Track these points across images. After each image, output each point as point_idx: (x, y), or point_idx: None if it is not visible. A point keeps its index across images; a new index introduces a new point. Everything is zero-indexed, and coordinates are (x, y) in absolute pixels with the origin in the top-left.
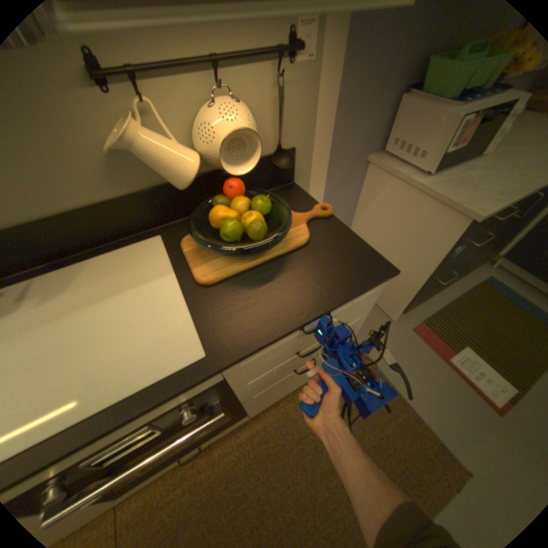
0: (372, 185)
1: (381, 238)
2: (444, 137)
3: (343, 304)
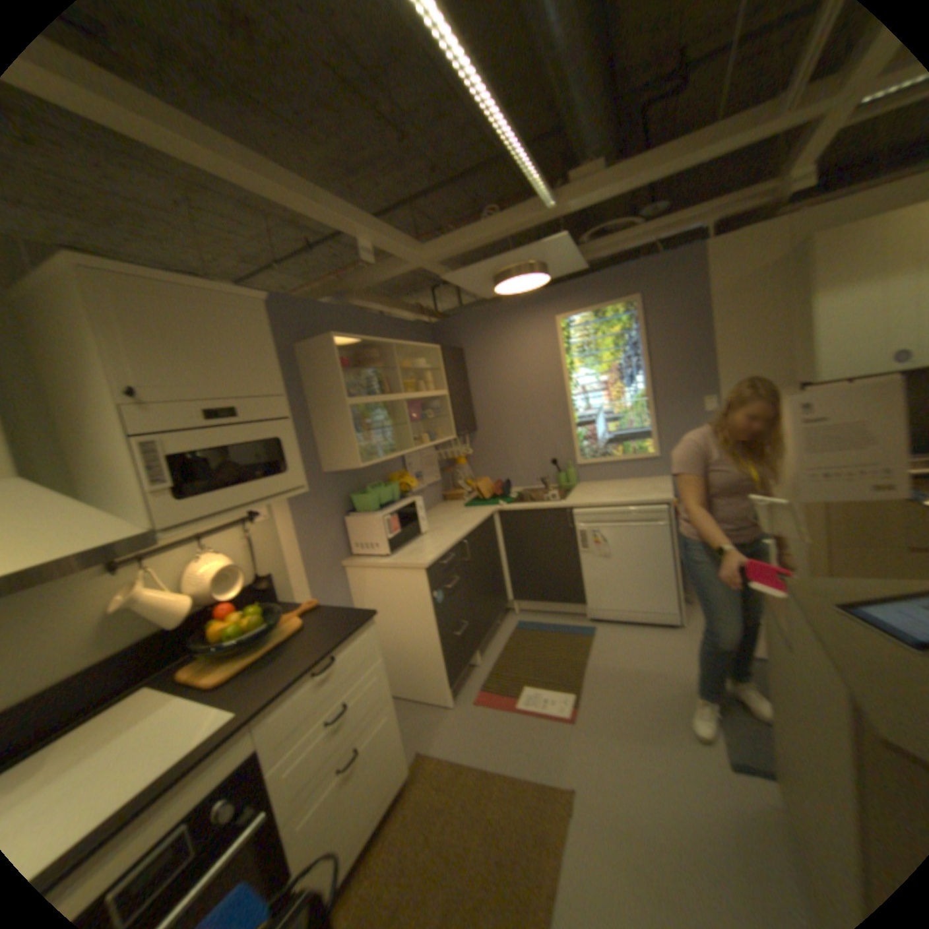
0: (358, 585)
1: (389, 625)
2: (383, 533)
3: (341, 646)
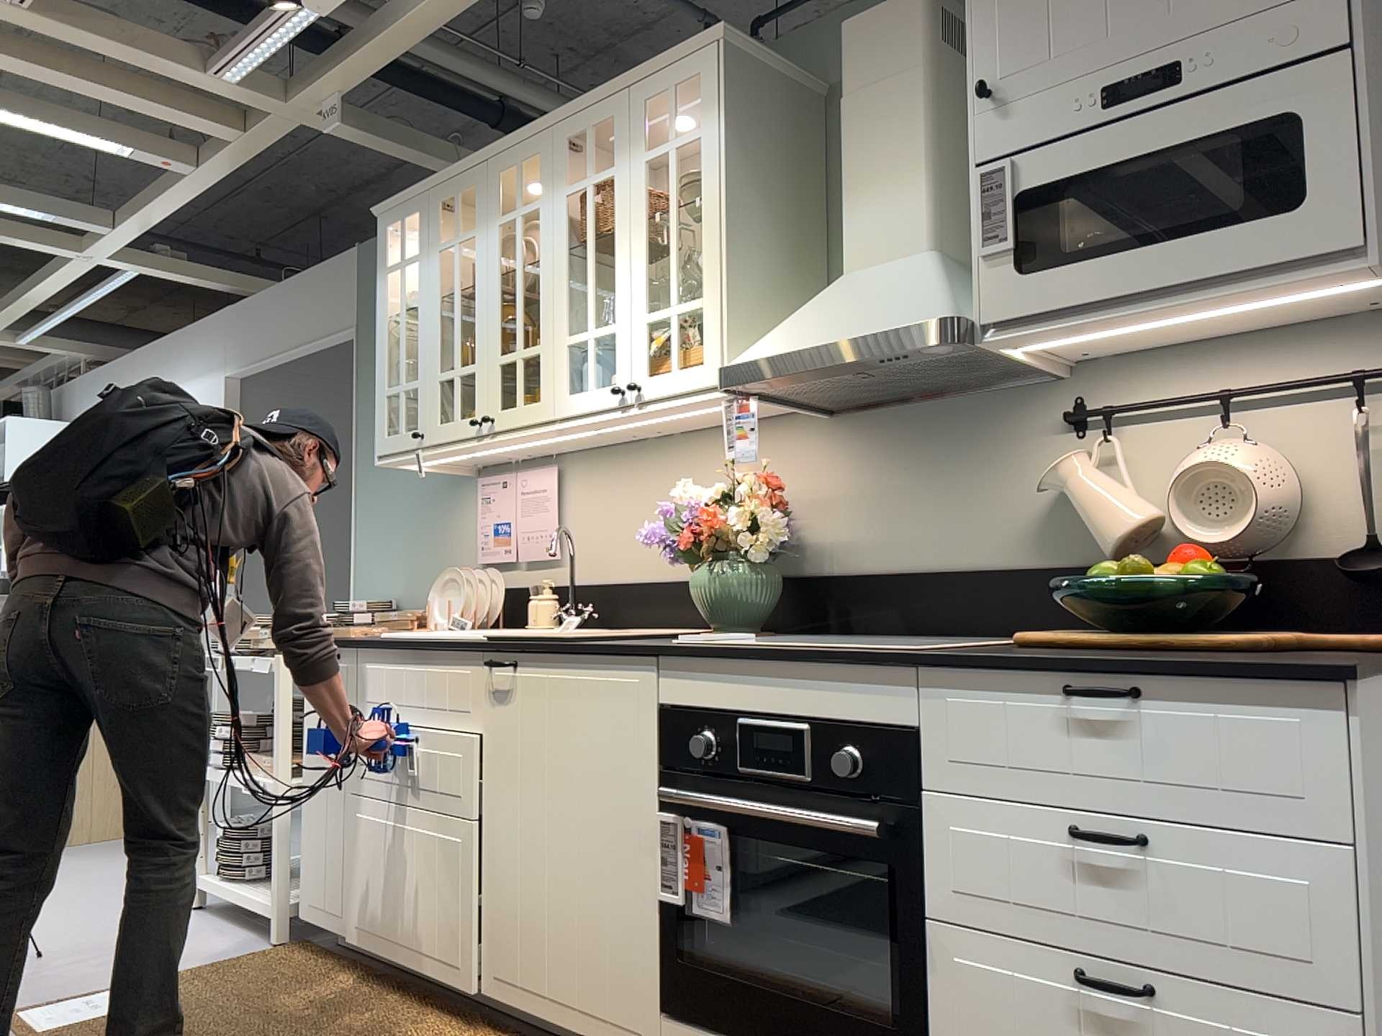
0: None
1: None
2: None
3: (1164, 671)
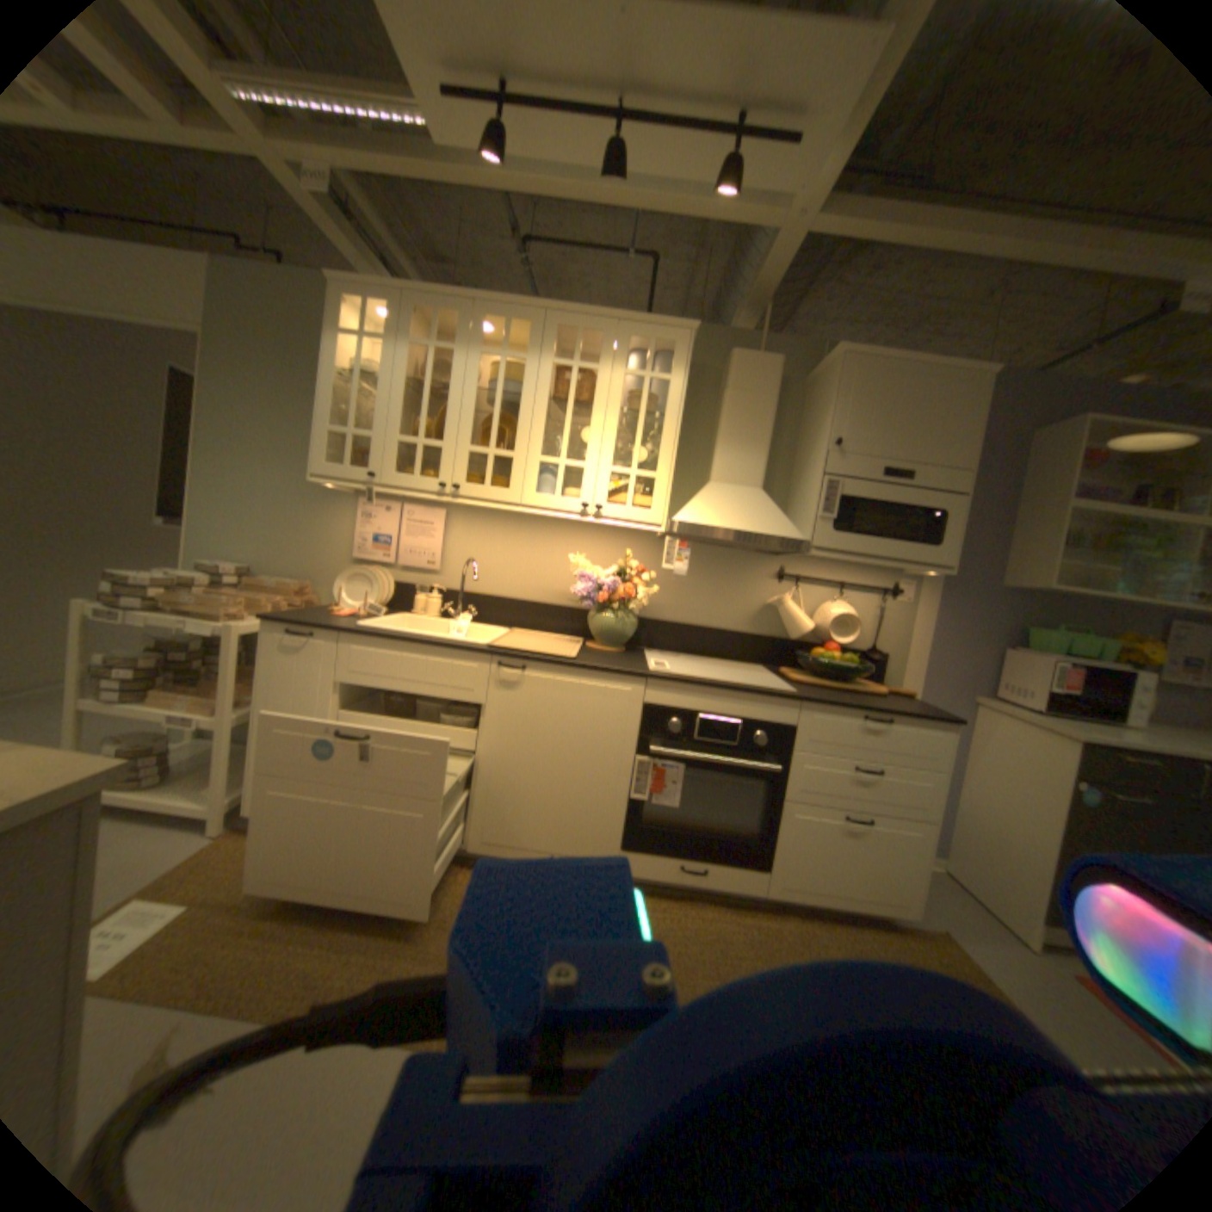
0: (984, 732)
1: (1000, 797)
2: (1048, 683)
3: (905, 717)
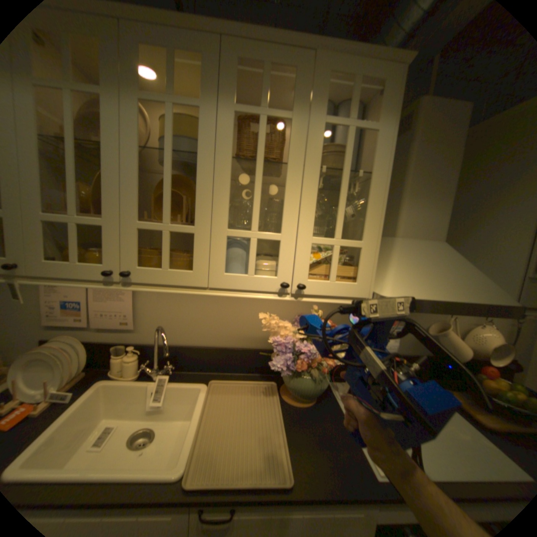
0: None
1: None
2: None
3: None
